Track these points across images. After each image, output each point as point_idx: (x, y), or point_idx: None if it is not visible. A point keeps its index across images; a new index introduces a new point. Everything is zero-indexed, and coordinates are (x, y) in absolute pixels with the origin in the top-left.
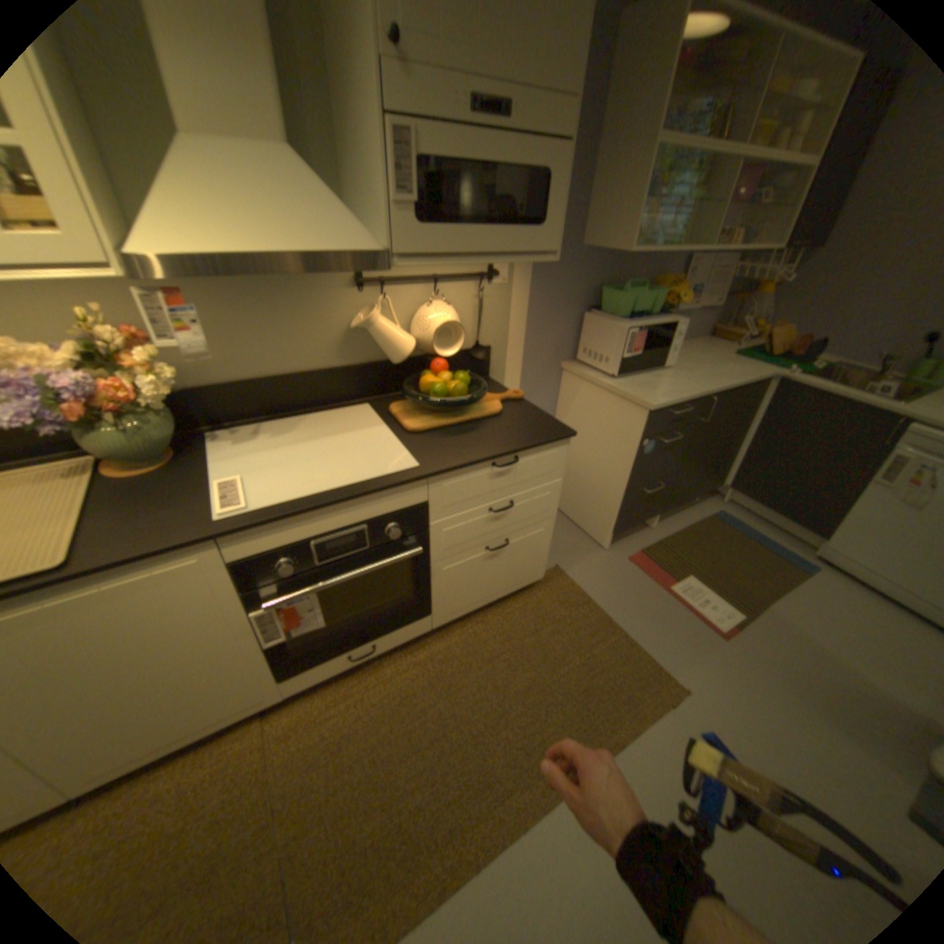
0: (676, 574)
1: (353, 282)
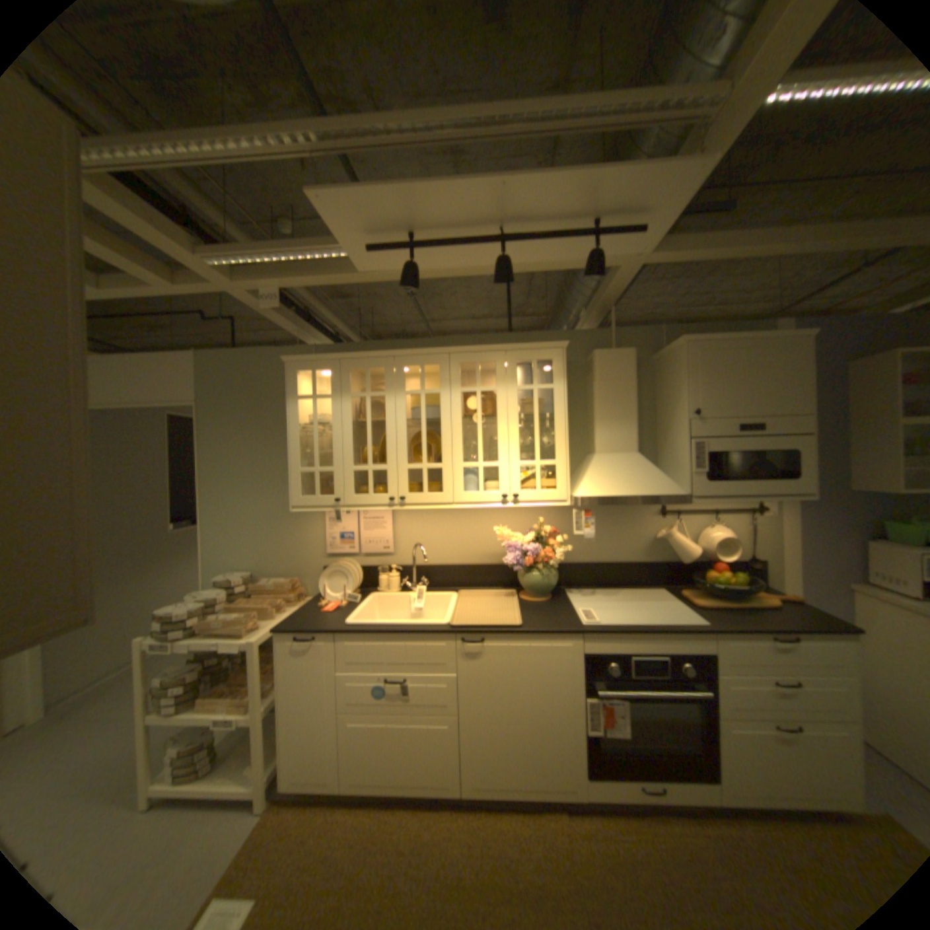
0: None
1: (660, 513)
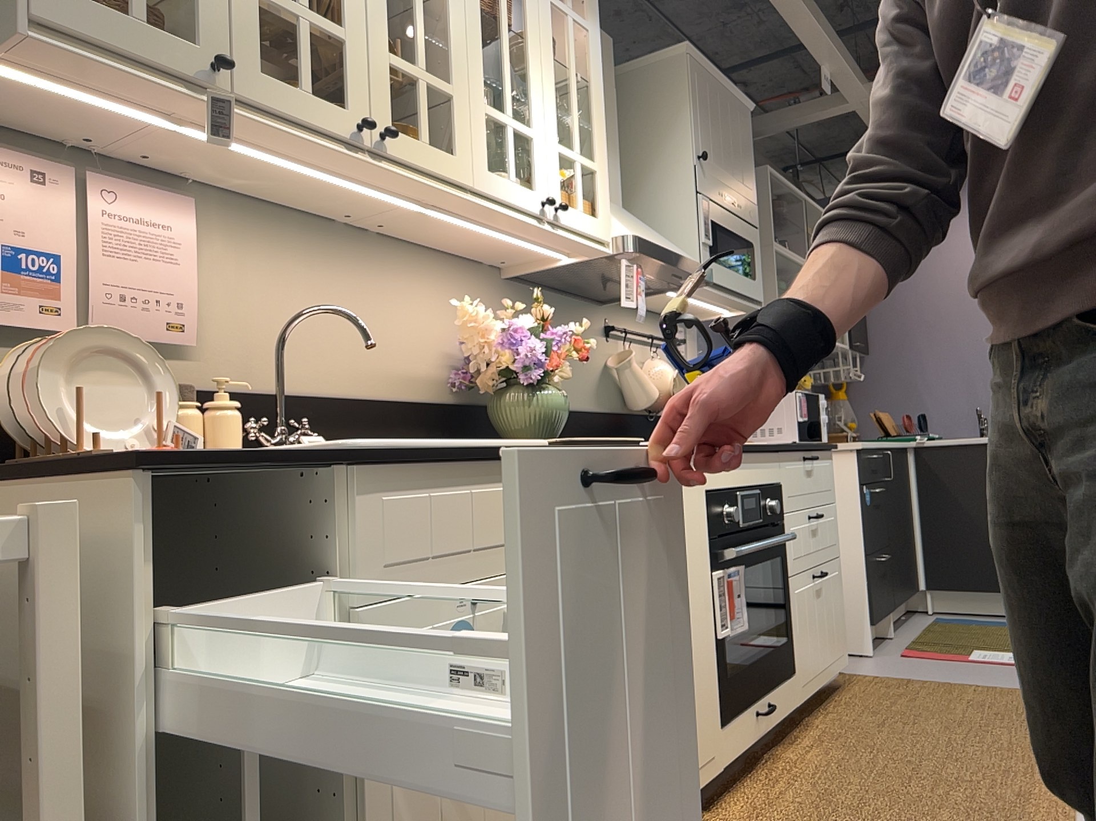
0: (959, 651)
1: (606, 331)
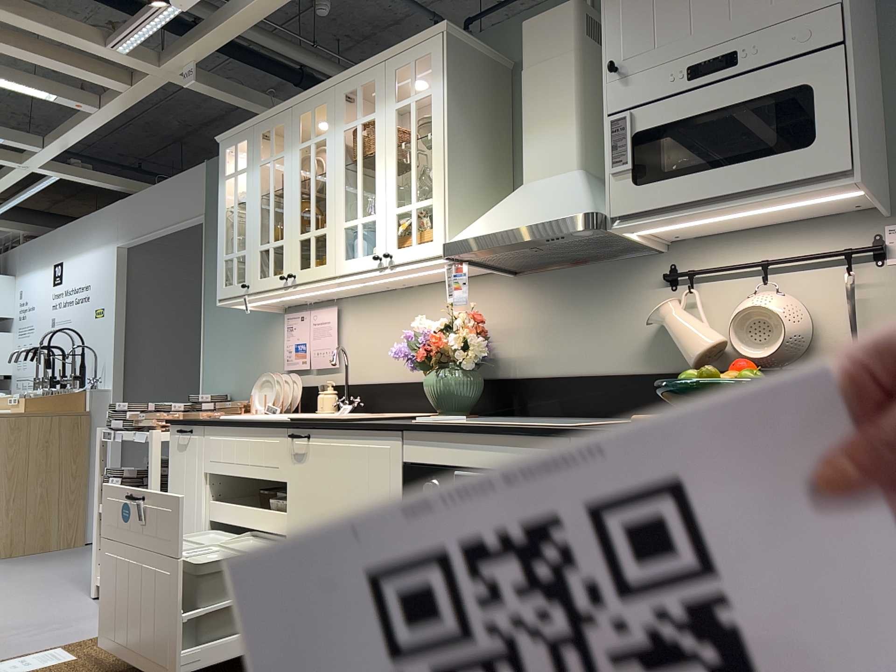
0: None
1: (664, 280)
